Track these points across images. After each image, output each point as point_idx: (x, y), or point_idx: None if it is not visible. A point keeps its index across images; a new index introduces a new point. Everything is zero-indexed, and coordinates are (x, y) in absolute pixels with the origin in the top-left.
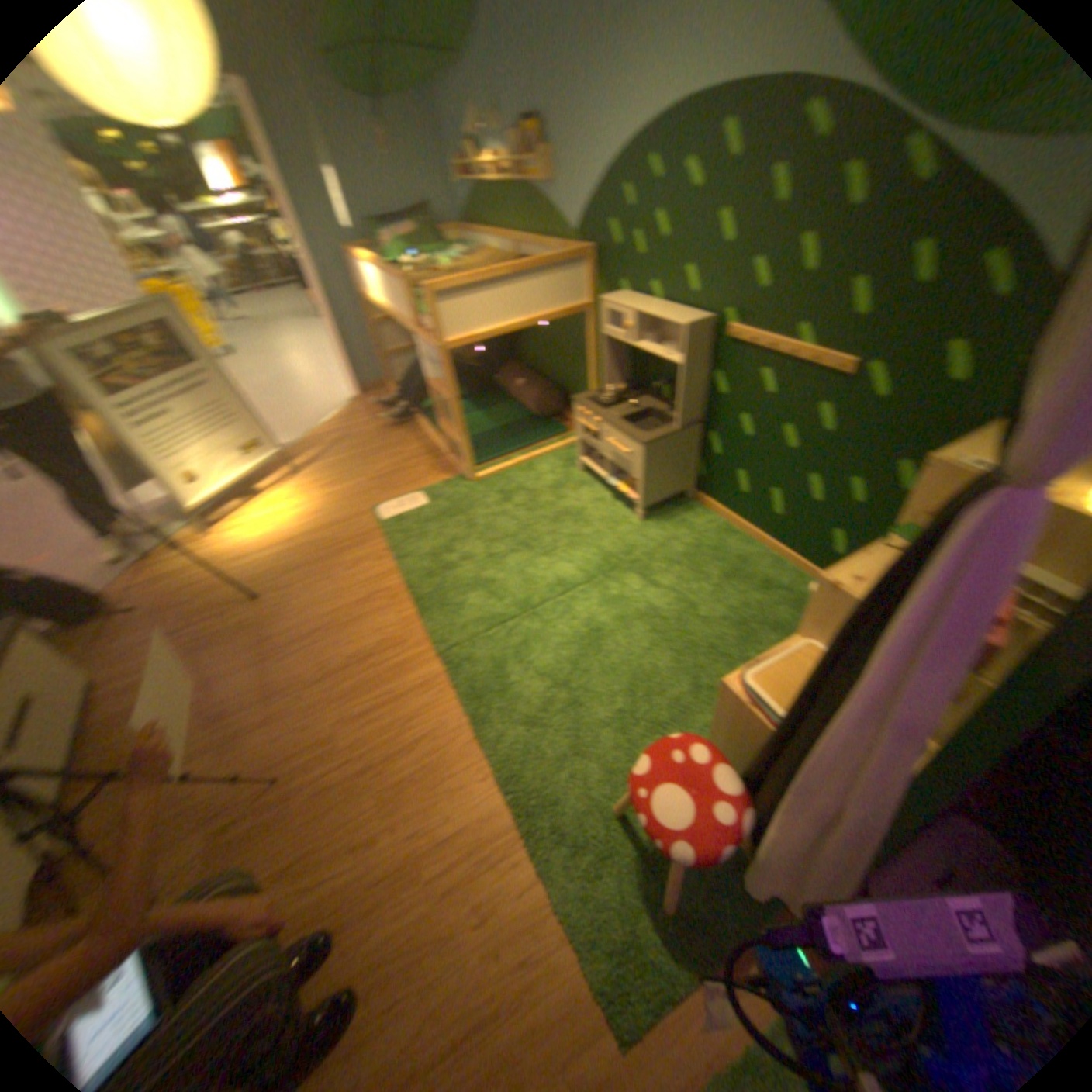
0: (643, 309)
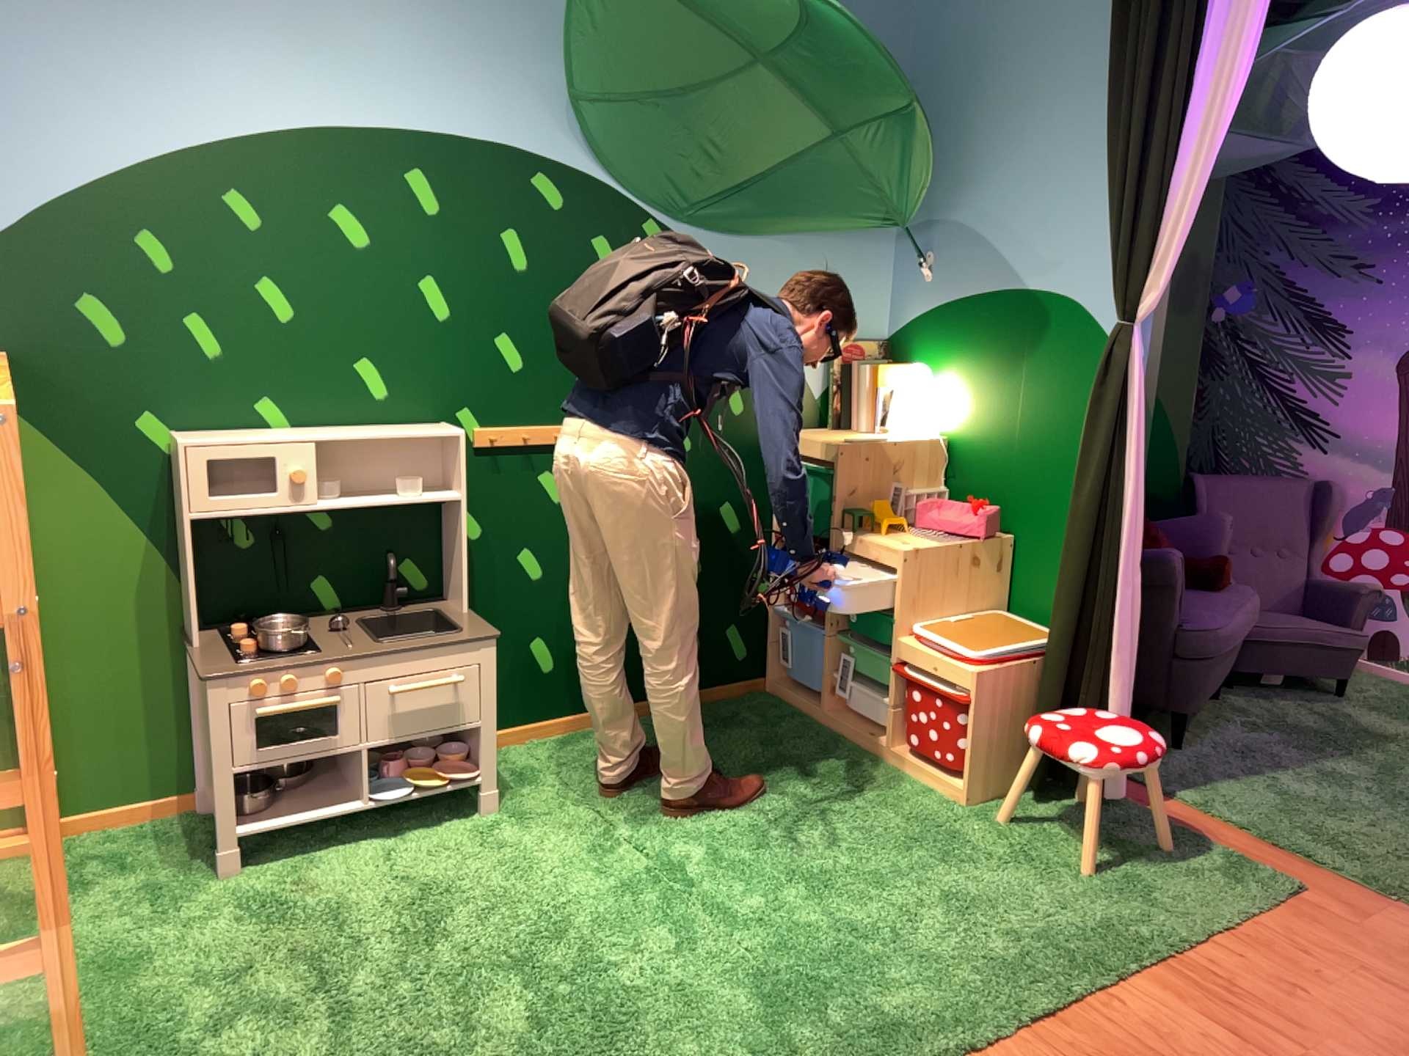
0: (327, 436)
